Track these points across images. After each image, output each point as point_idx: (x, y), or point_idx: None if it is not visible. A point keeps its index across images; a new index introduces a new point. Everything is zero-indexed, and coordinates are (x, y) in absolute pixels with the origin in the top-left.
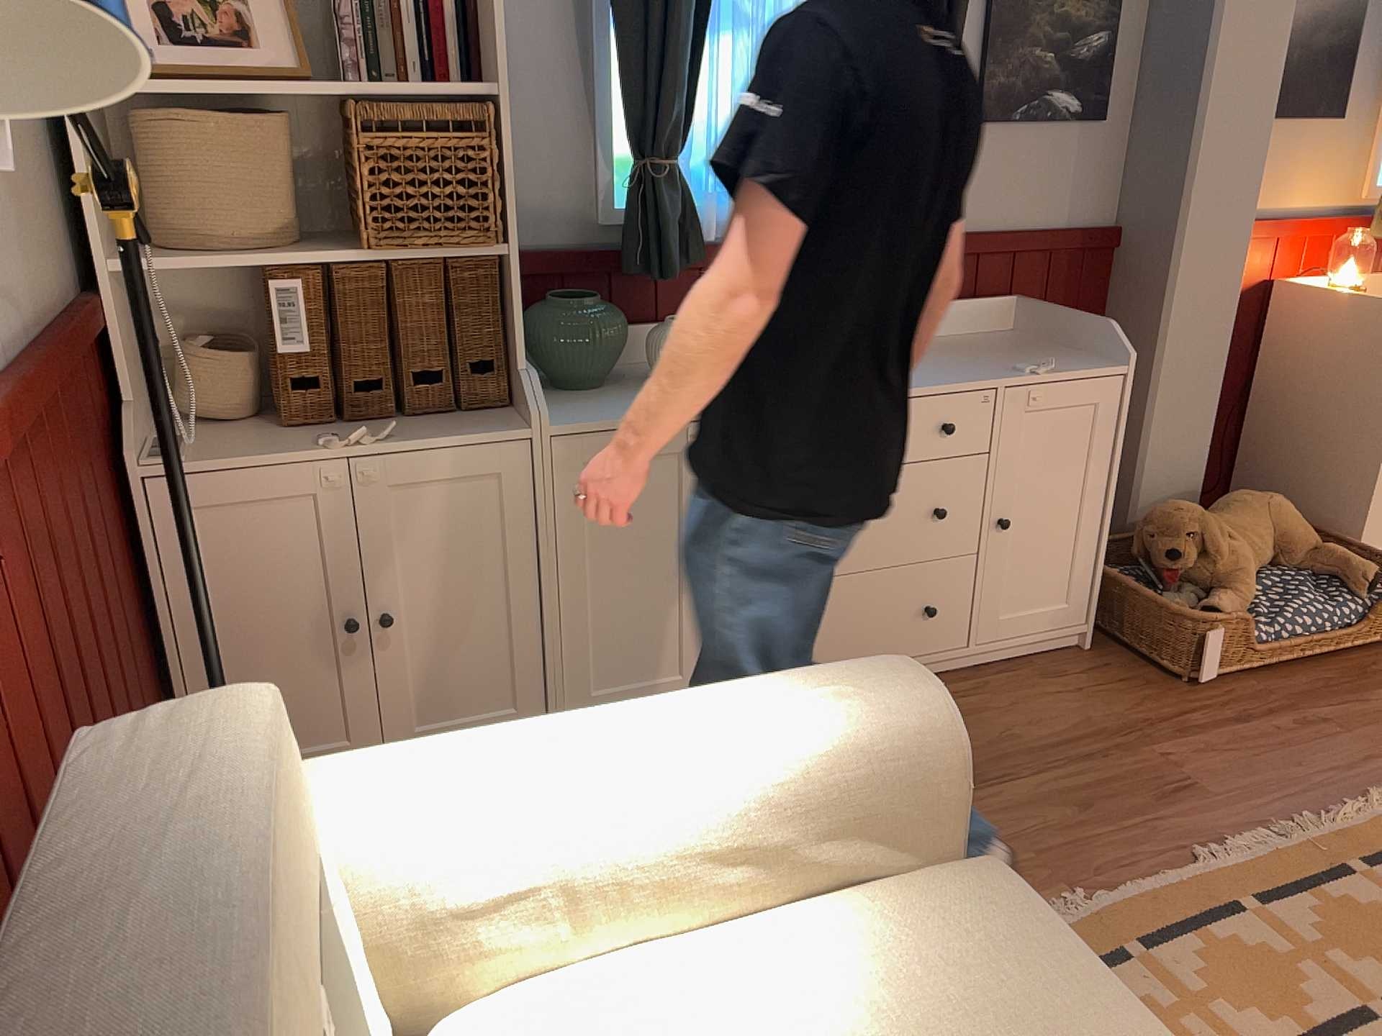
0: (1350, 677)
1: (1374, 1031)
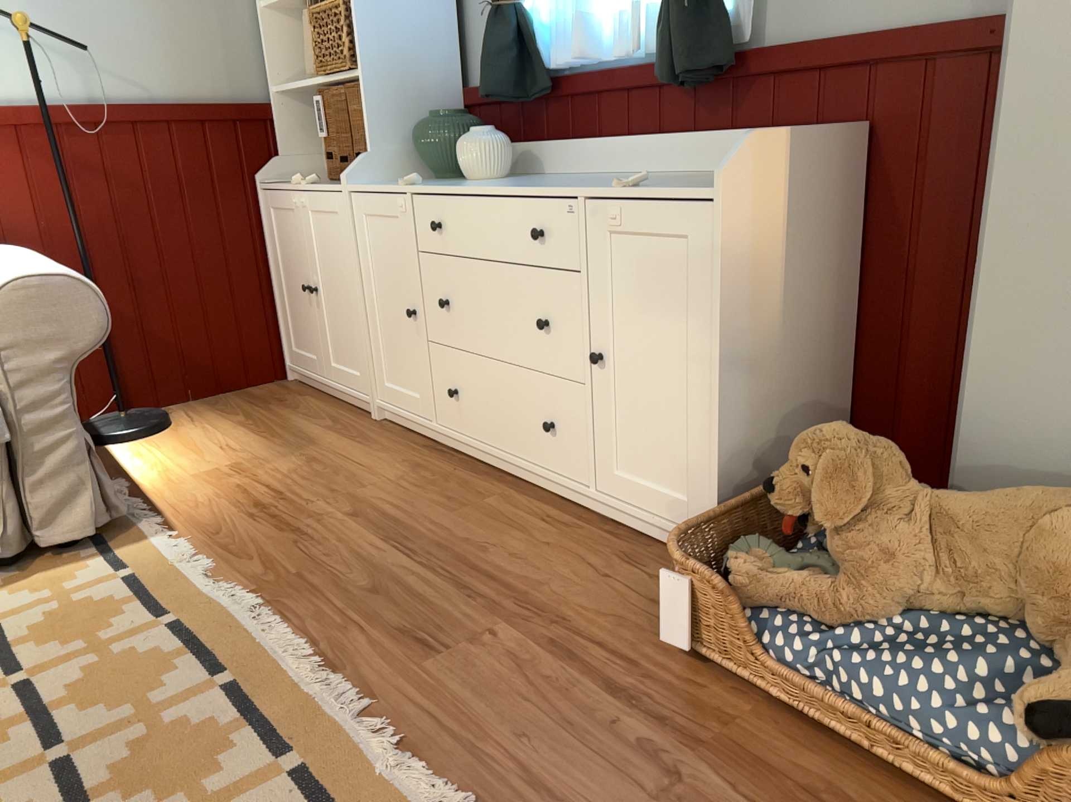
0: None
1: (35, 748)
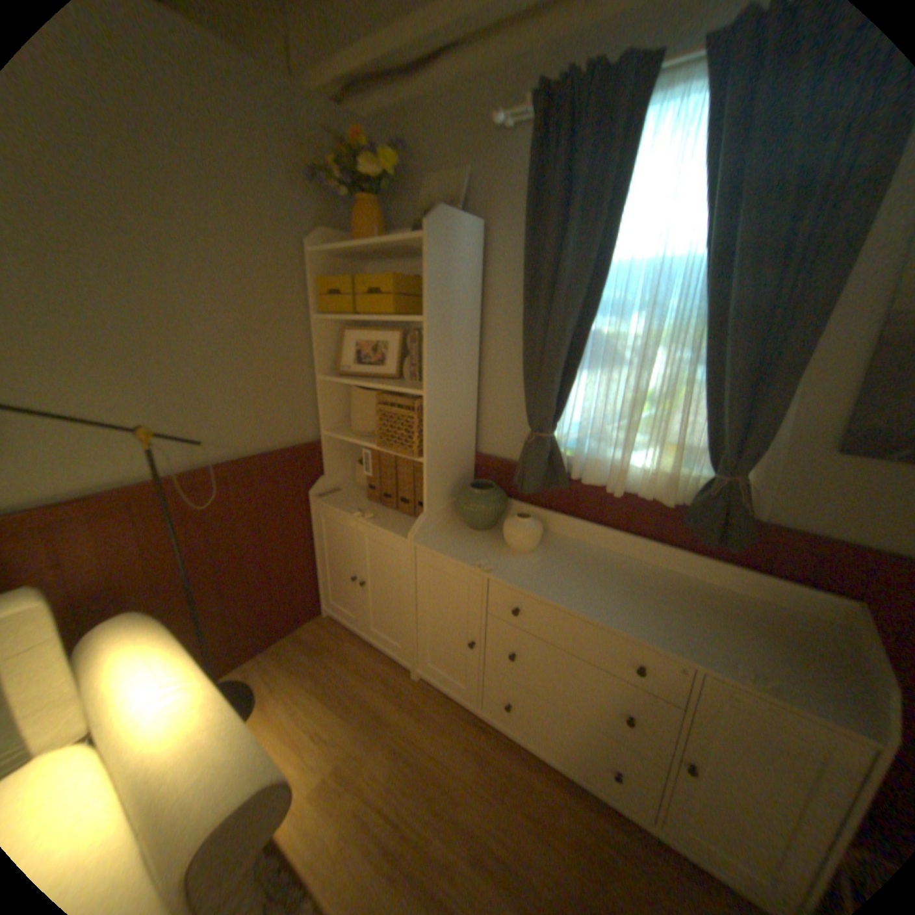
0: None
1: None
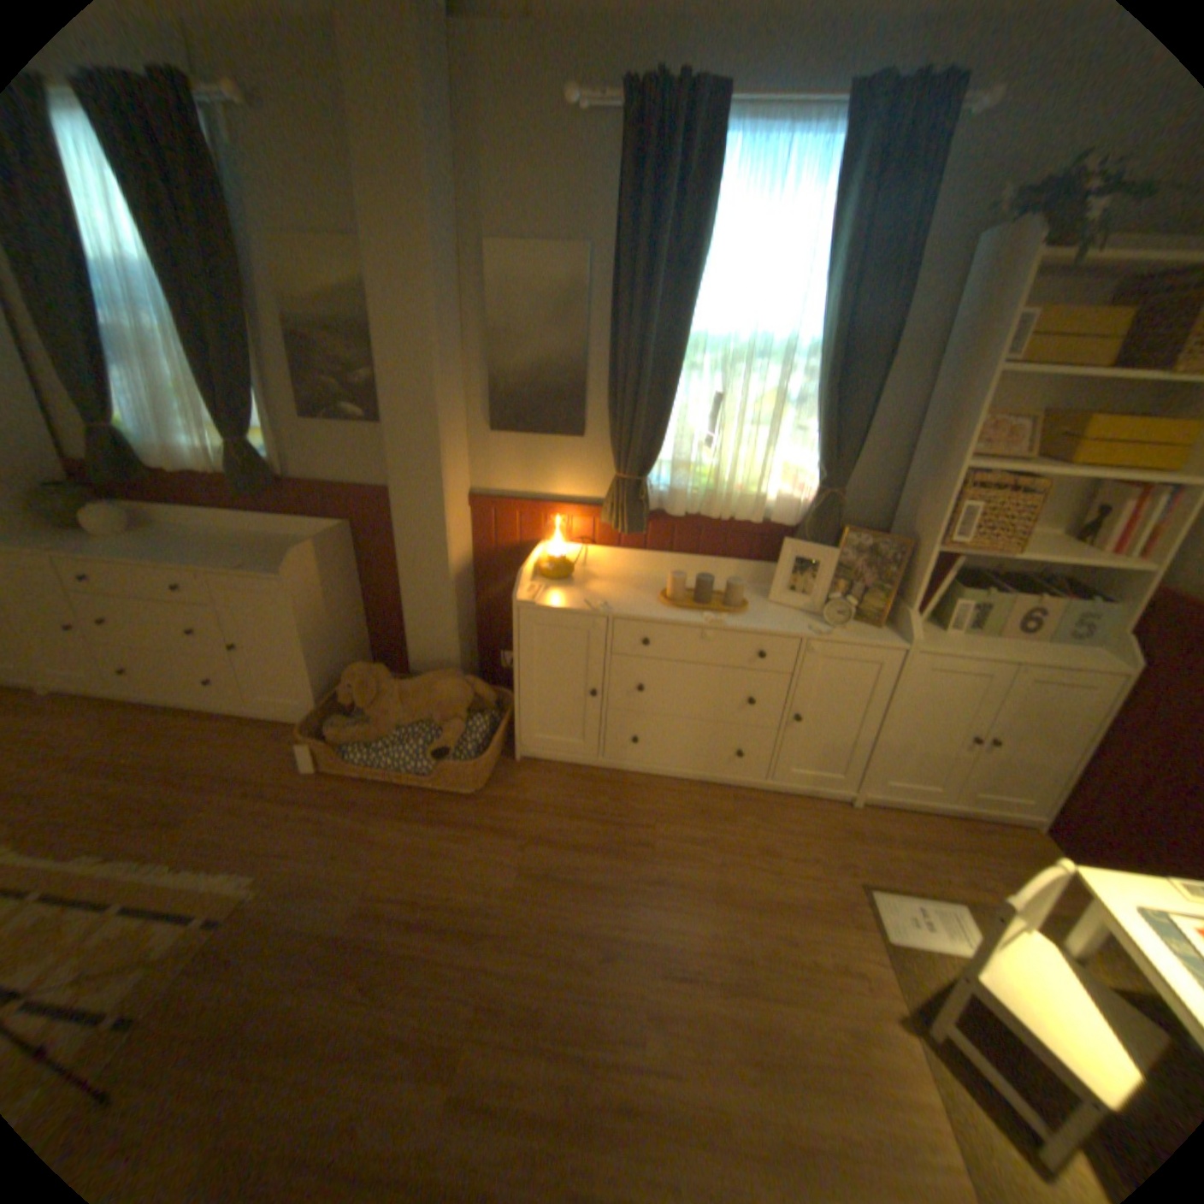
0: (393, 808)
1: None
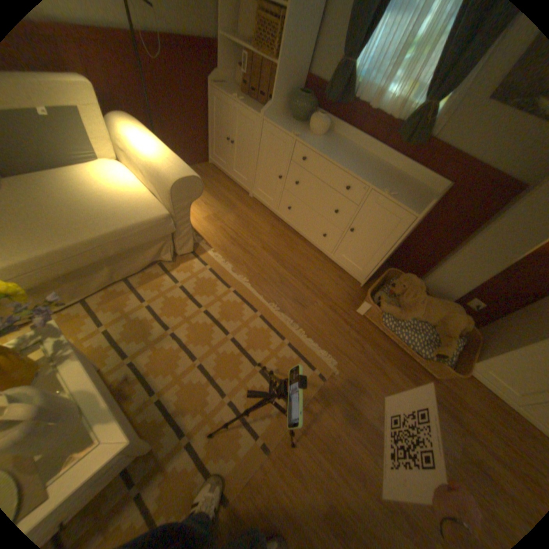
0: (397, 361)
1: (222, 335)
